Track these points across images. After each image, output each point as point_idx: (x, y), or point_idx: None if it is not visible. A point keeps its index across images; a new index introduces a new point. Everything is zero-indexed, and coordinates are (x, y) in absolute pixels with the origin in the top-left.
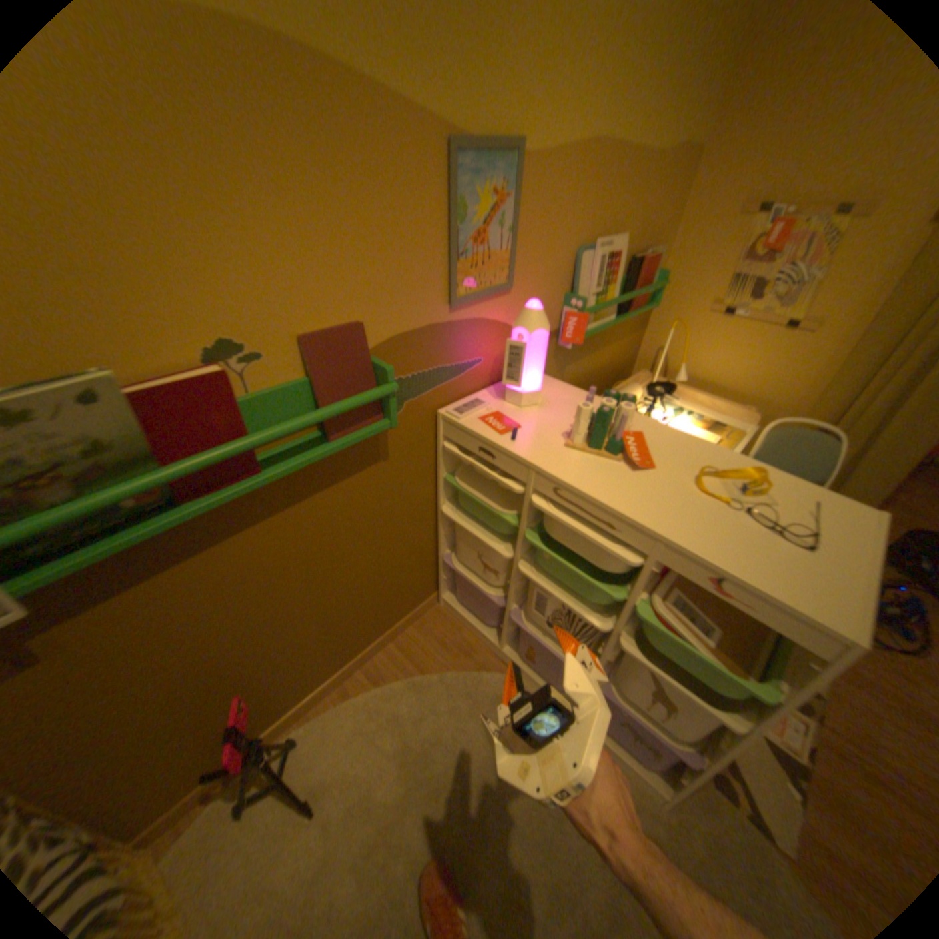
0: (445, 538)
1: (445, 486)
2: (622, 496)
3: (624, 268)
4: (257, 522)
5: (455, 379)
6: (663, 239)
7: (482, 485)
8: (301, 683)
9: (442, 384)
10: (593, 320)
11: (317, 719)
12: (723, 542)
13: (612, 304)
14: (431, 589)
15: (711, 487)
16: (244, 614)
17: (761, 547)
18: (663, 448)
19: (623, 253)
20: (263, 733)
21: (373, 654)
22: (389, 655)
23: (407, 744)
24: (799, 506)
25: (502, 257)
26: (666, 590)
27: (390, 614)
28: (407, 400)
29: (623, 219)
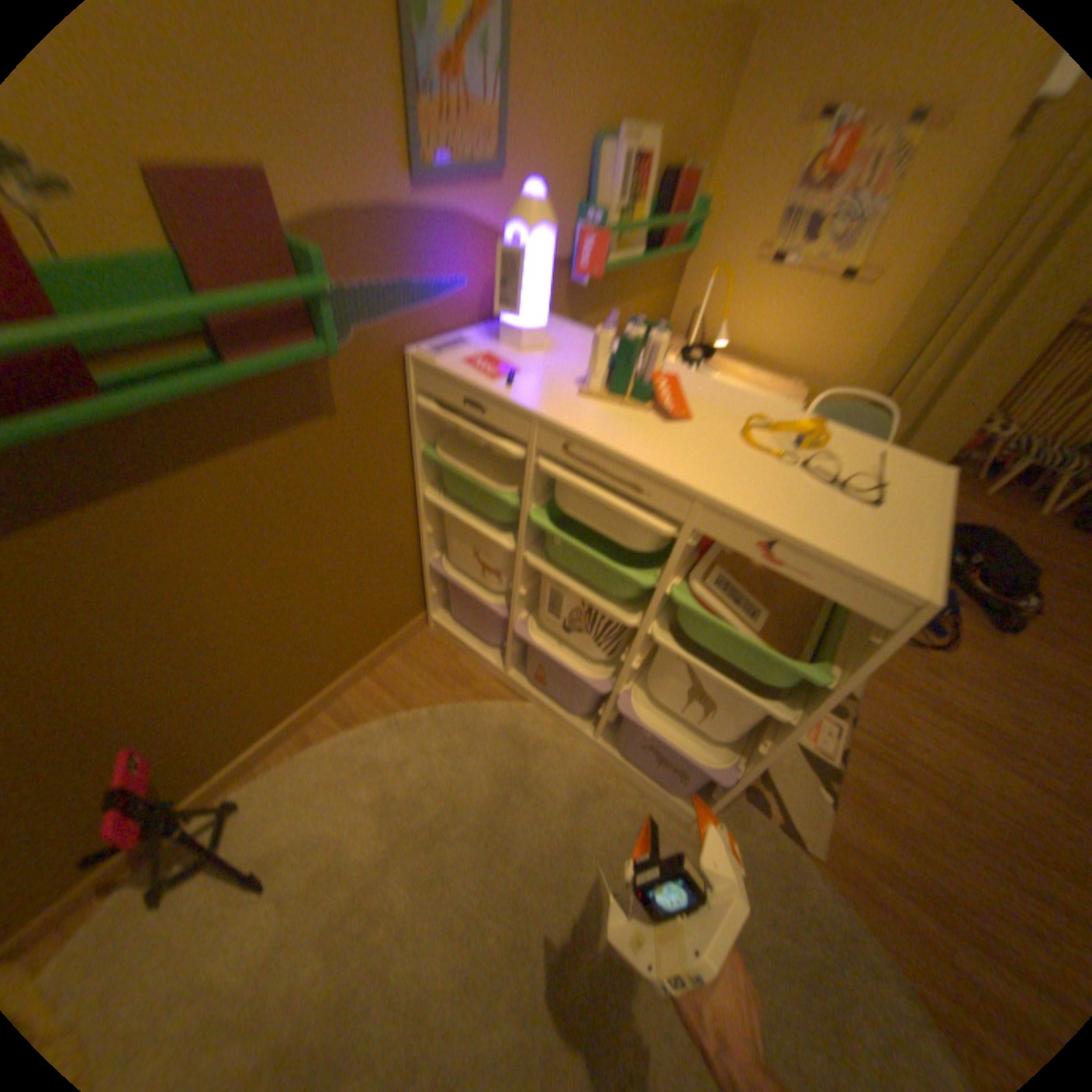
0: (430, 537)
1: (425, 463)
2: (653, 448)
3: (657, 177)
4: (117, 488)
5: (429, 301)
6: (705, 150)
7: (473, 457)
8: (237, 729)
9: (410, 306)
10: (618, 246)
11: (266, 772)
12: (777, 498)
13: (642, 224)
14: (416, 607)
15: (761, 439)
16: (121, 633)
17: (820, 503)
18: (704, 398)
19: (657, 153)
20: (187, 796)
21: (342, 690)
22: (364, 689)
23: (389, 791)
24: (862, 461)
25: (489, 107)
26: (704, 573)
27: (361, 637)
28: (355, 321)
29: (658, 101)
